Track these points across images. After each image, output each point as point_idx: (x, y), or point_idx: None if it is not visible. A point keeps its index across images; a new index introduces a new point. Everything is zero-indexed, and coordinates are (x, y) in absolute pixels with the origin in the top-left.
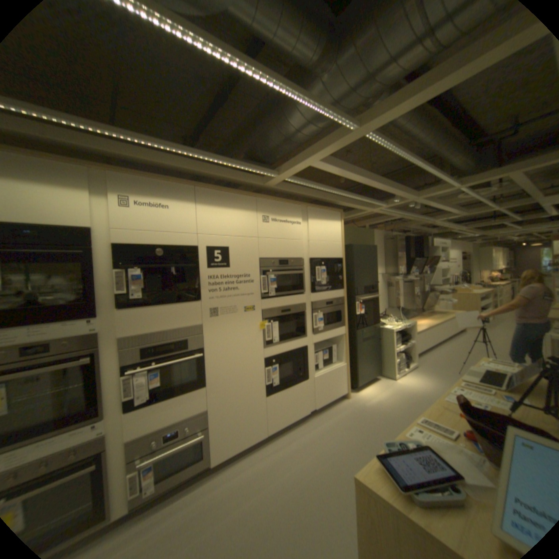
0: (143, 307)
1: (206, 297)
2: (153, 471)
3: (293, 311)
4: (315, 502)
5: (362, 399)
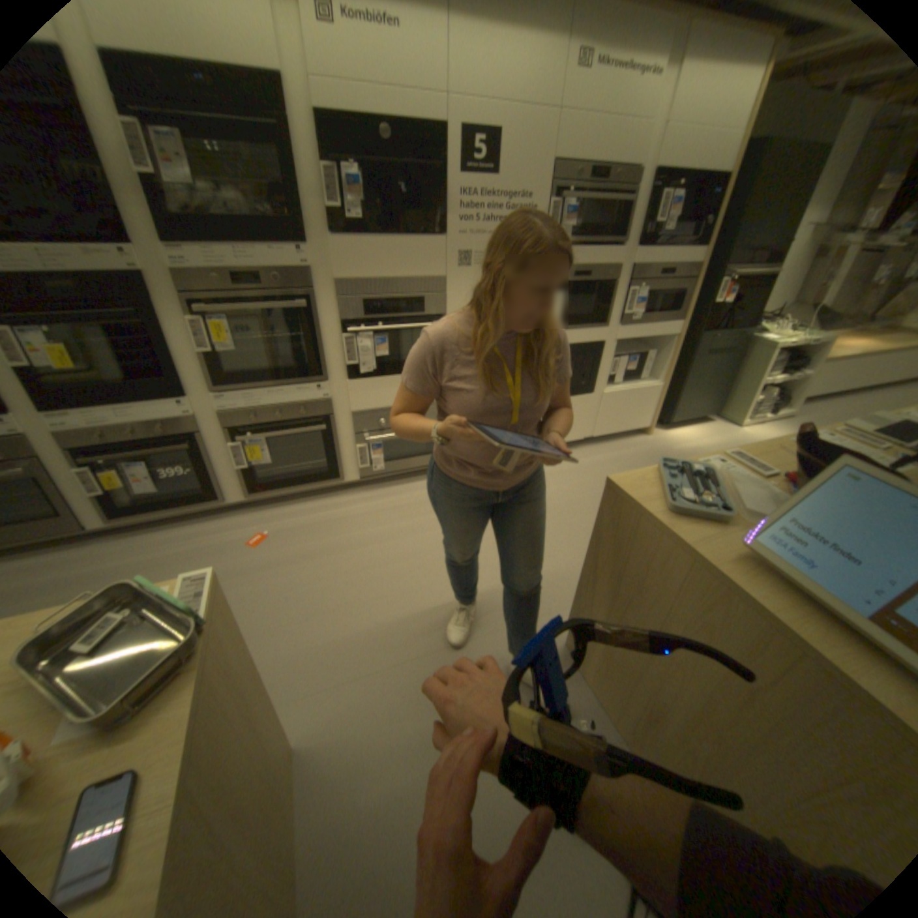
0: (363, 235)
1: (454, 231)
2: (382, 449)
3: (595, 279)
4: (559, 522)
5: (670, 440)
